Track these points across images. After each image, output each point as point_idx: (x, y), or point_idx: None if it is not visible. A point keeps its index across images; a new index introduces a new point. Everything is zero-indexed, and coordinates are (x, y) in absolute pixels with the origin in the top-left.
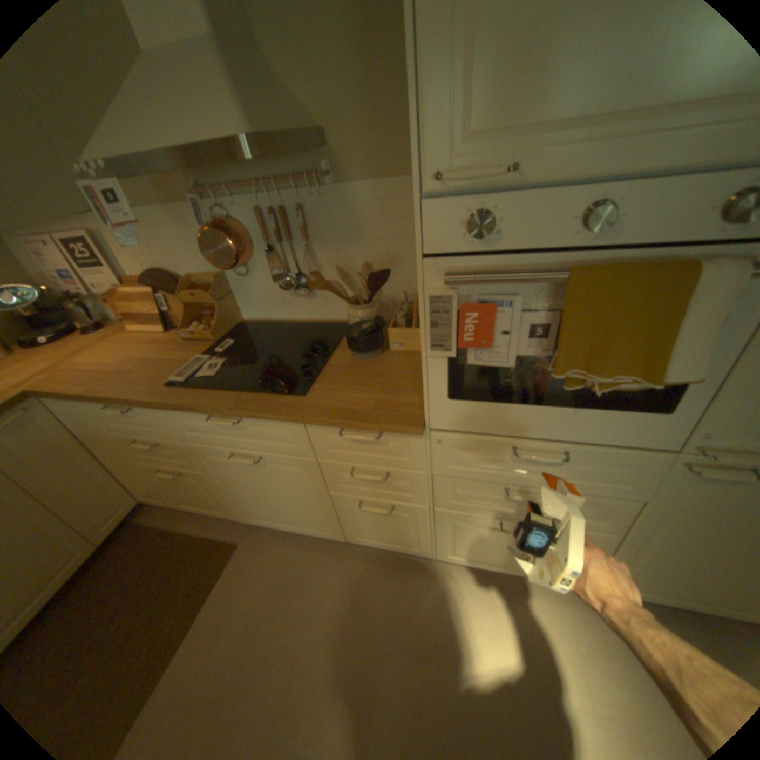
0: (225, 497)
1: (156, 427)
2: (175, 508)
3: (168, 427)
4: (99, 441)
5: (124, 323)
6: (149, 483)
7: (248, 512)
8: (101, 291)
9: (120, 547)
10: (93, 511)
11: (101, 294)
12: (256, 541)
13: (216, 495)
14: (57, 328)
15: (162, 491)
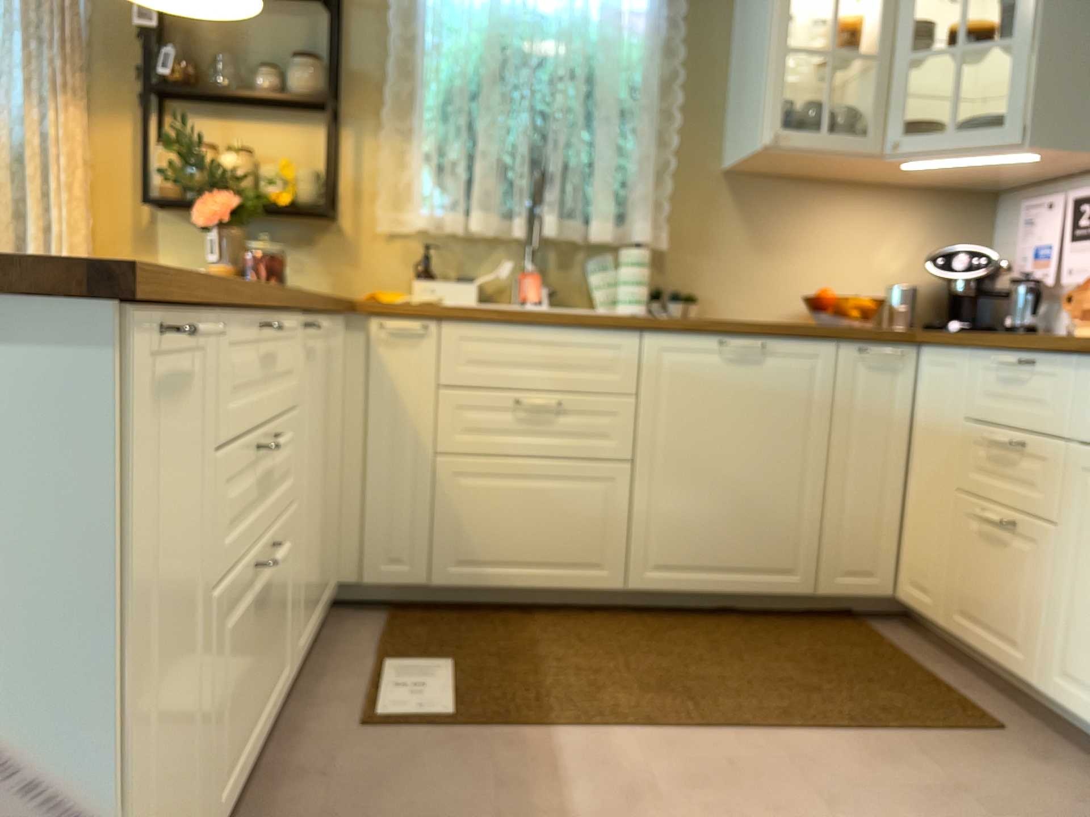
0: (1063, 606)
1: (1049, 408)
2: (944, 628)
3: (1070, 407)
4: (940, 439)
5: (1083, 324)
6: (947, 548)
7: (1084, 663)
8: (1077, 287)
9: (834, 627)
10: (852, 541)
11: (1074, 292)
12: (1050, 754)
13: (1047, 598)
14: (981, 323)
15: (956, 571)
